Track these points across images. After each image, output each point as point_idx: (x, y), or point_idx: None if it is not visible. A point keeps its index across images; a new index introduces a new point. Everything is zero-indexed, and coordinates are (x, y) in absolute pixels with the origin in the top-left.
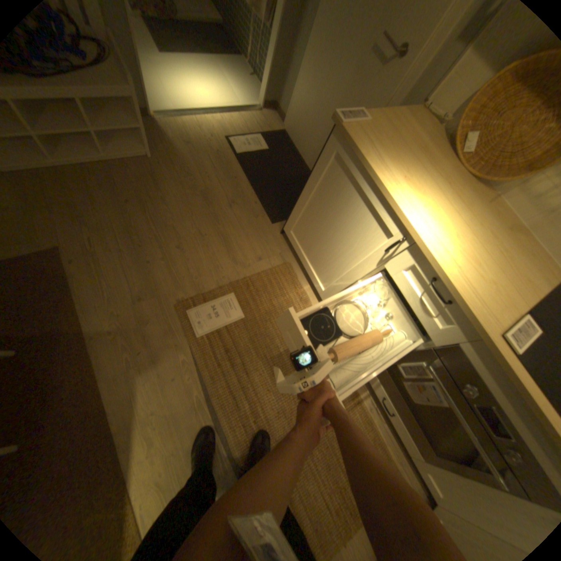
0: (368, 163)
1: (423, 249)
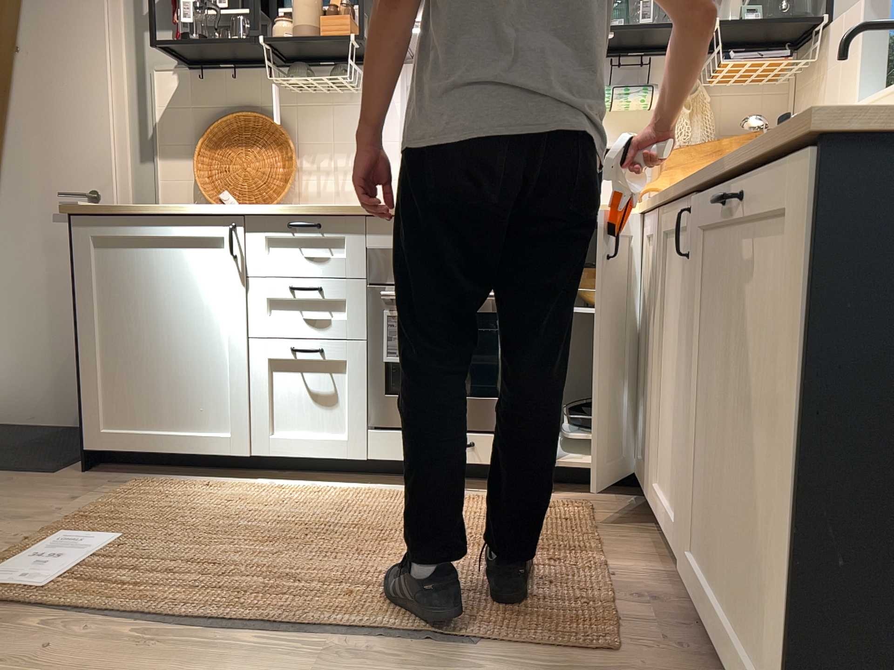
0: (136, 207)
1: (251, 211)
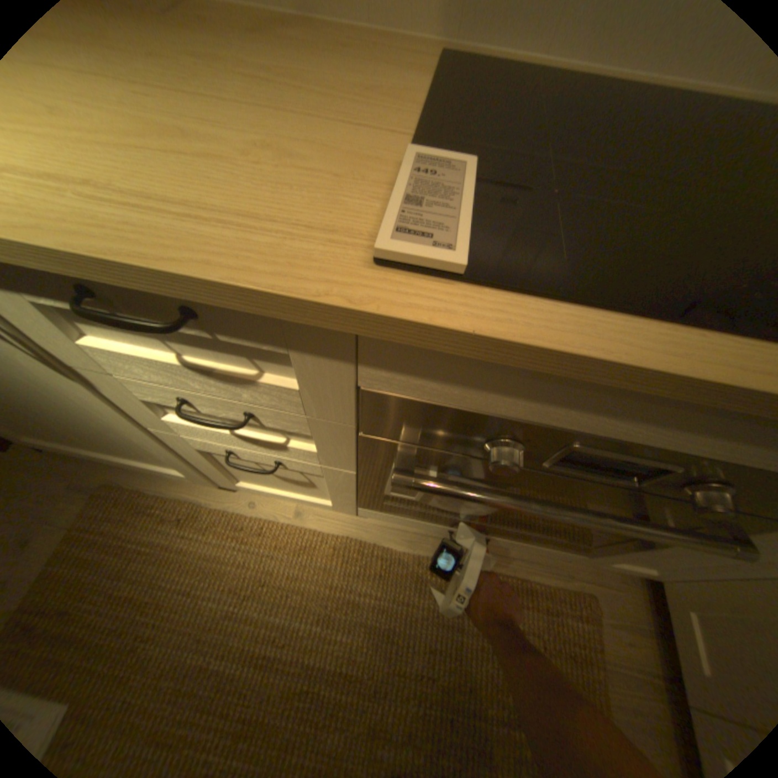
0: None
1: None
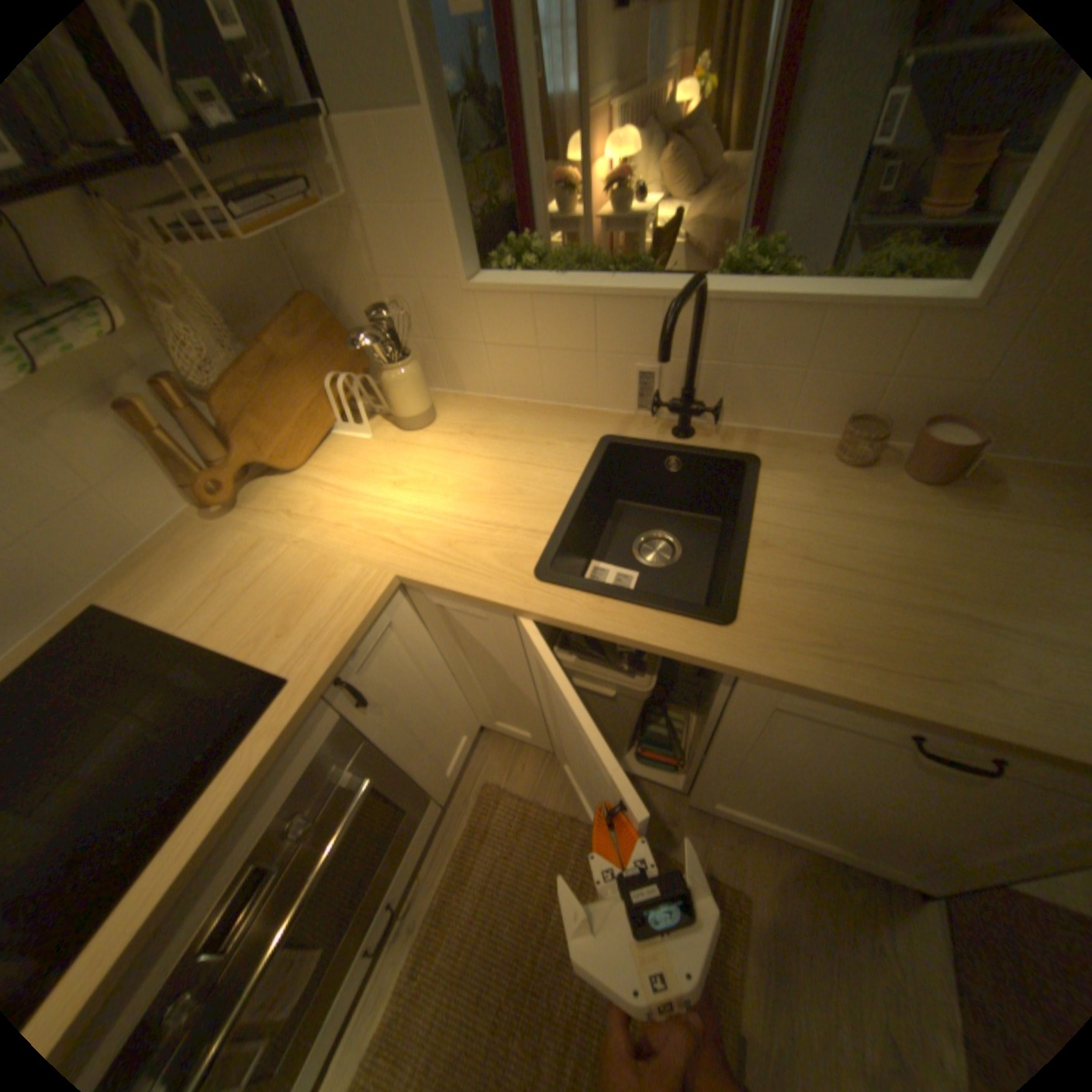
0: None
1: None
